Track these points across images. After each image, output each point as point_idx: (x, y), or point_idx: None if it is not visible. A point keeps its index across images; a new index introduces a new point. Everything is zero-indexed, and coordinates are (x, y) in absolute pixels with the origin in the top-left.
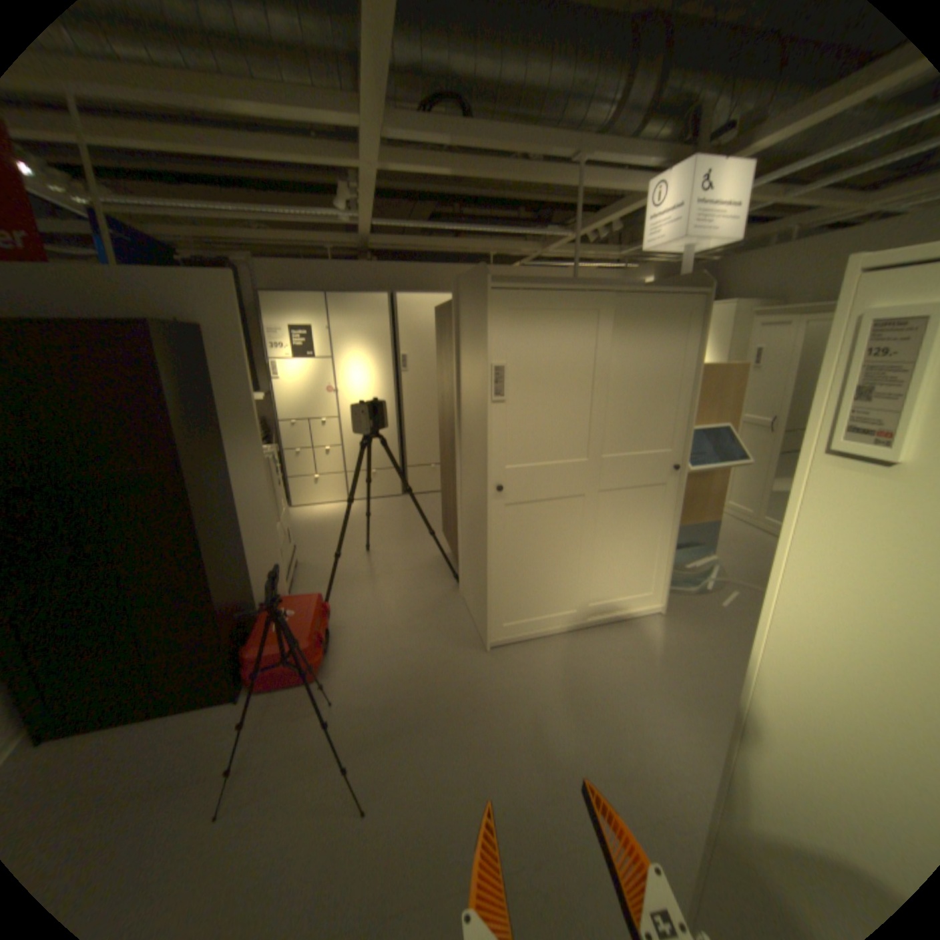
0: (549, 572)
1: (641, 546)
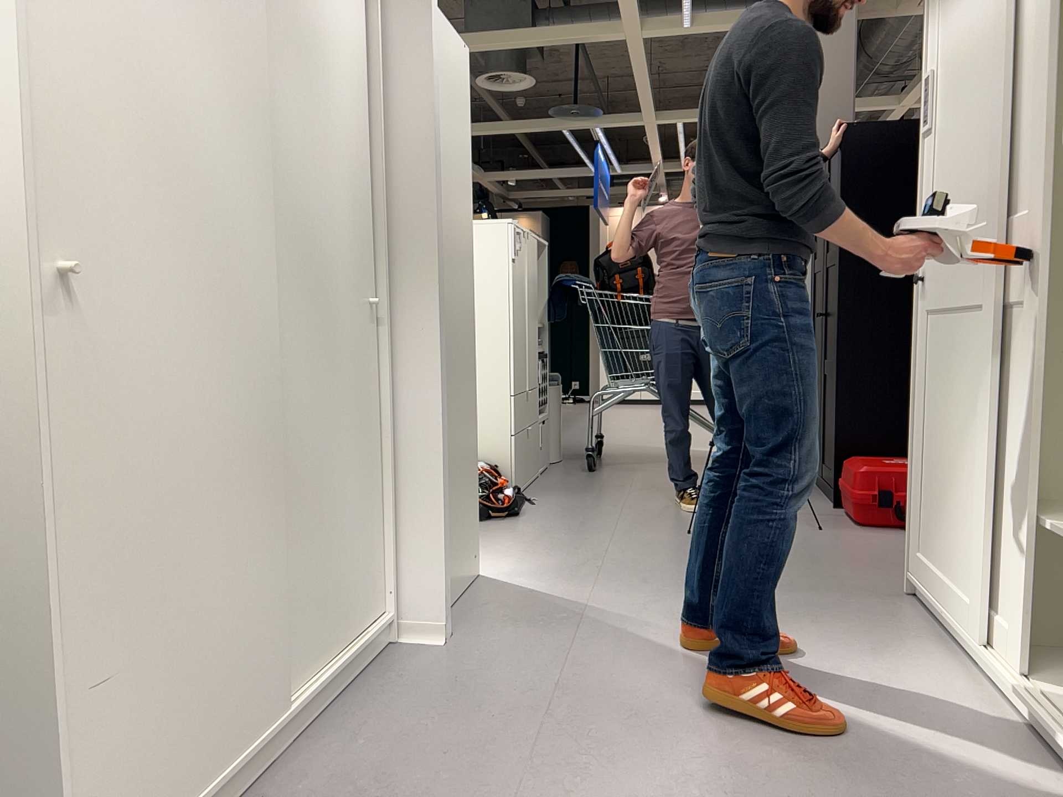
0: (947, 471)
1: None
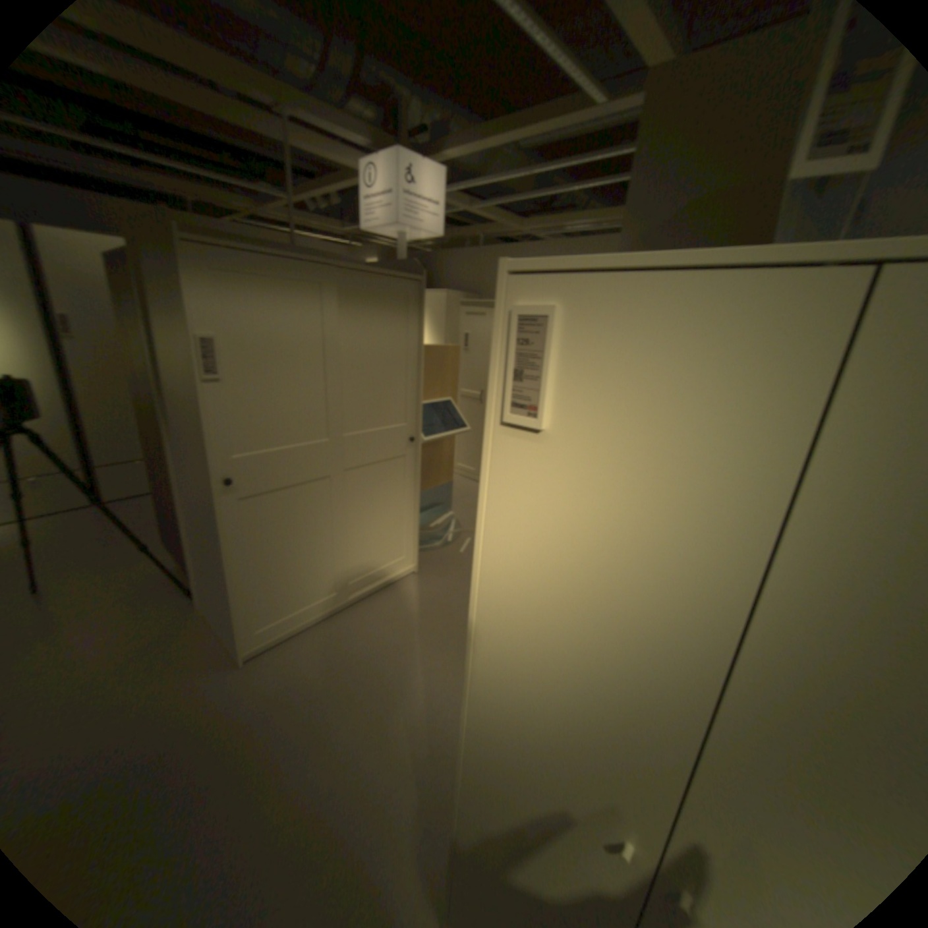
0: (300, 562)
1: (389, 516)
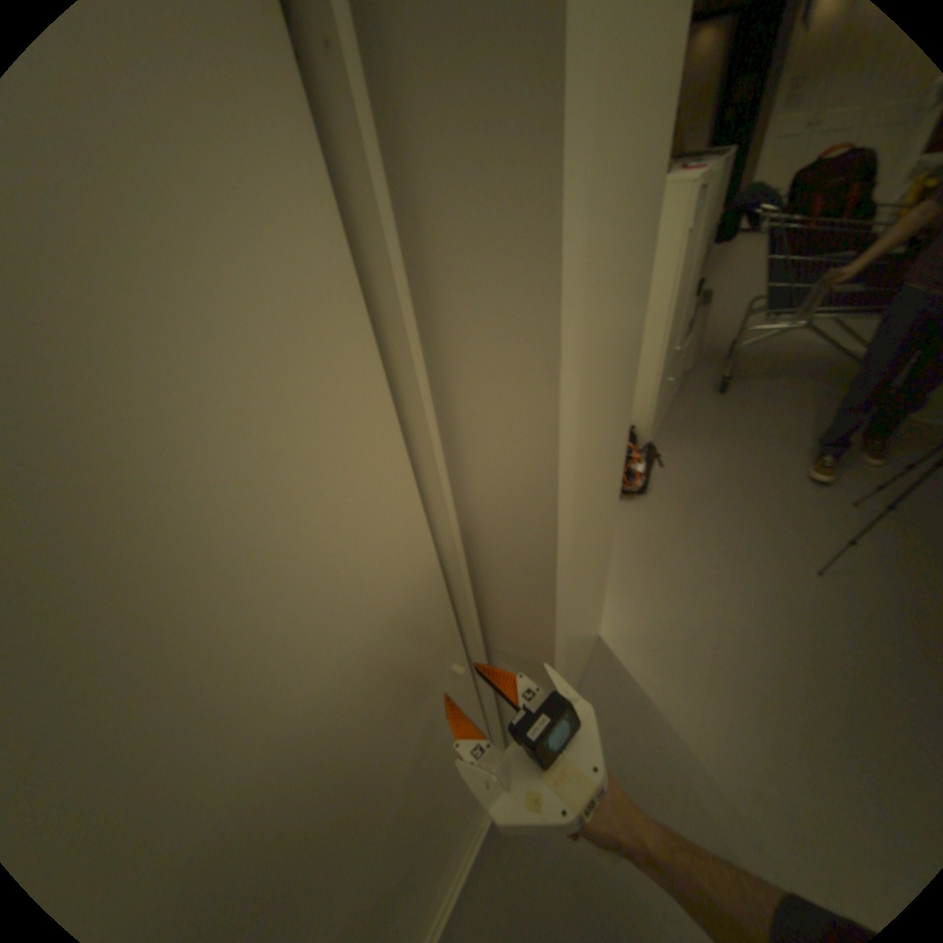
0: None
1: None
